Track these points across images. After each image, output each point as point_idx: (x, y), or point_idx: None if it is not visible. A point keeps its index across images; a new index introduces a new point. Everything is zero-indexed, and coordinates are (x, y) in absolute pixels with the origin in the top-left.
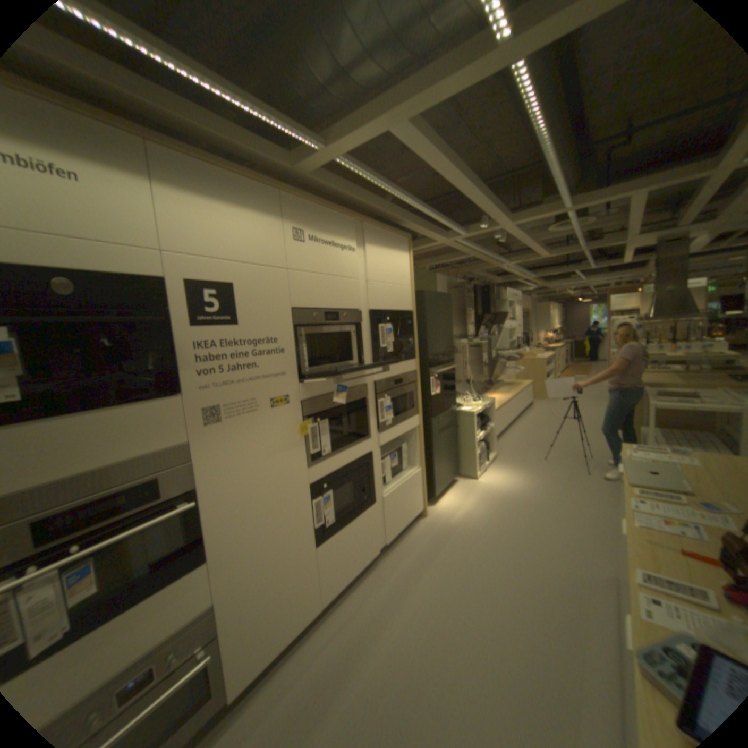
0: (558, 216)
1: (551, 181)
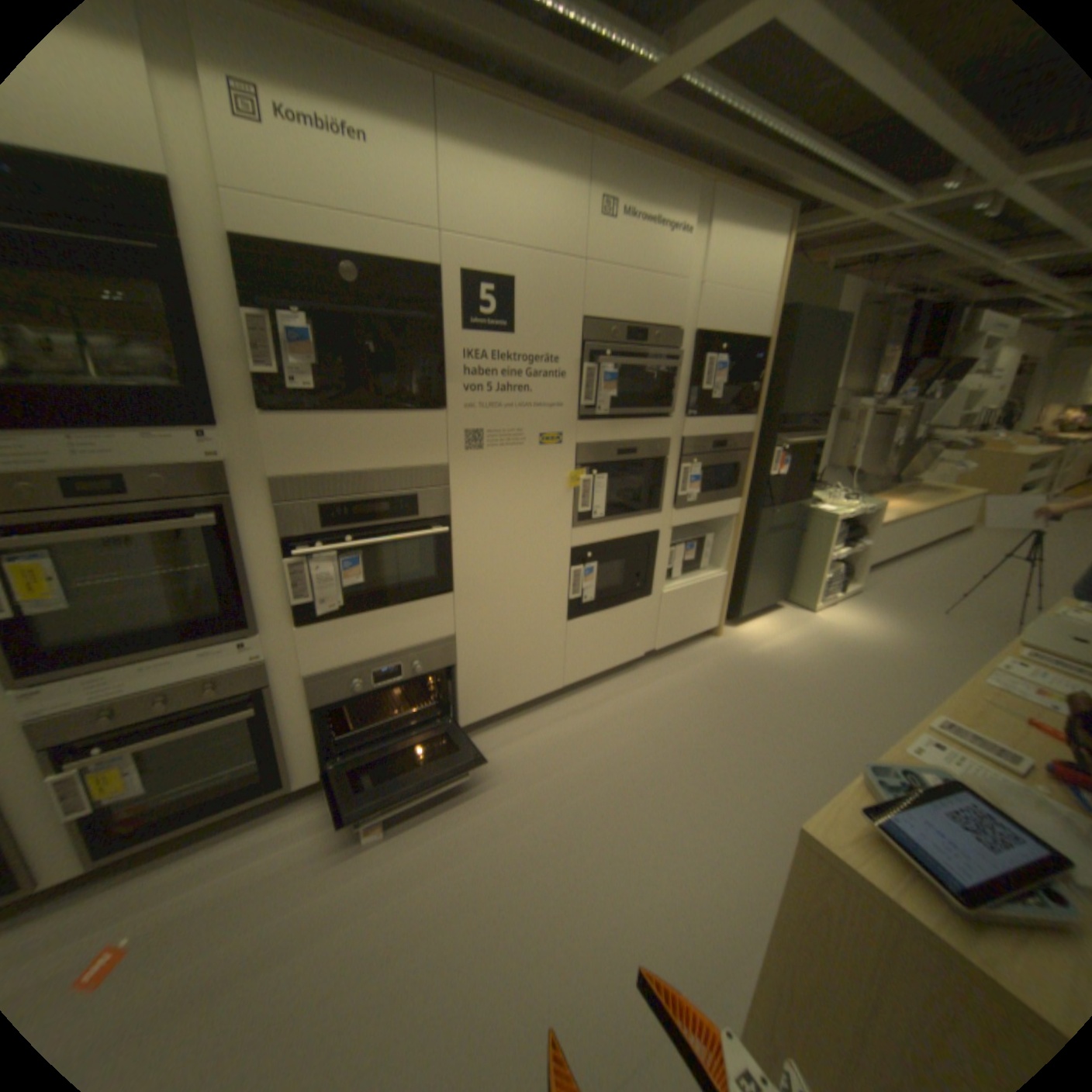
0: None
1: None
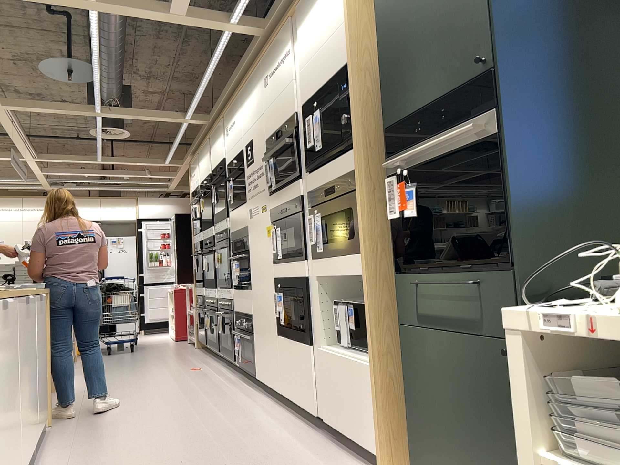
0: None
1: None
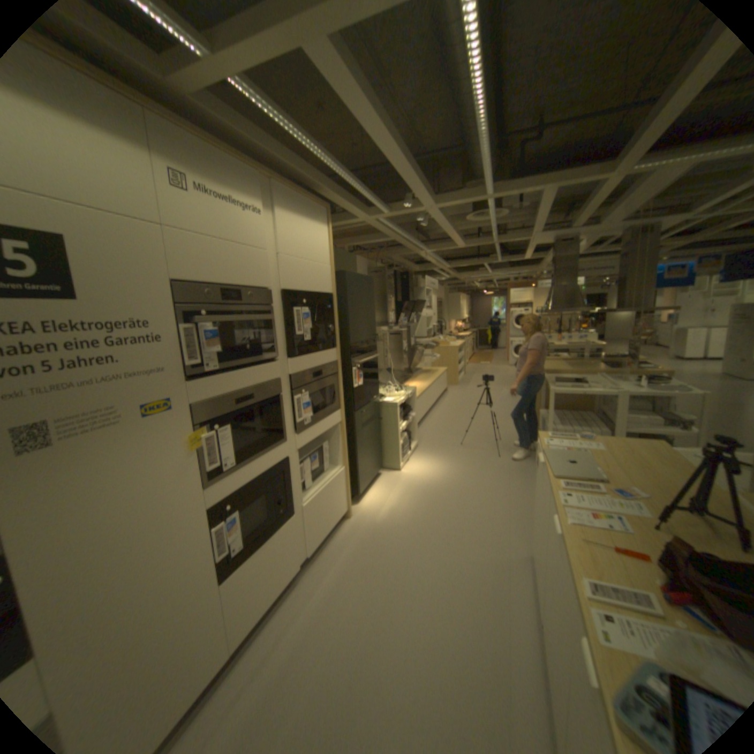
0: (474, 206)
1: (471, 166)
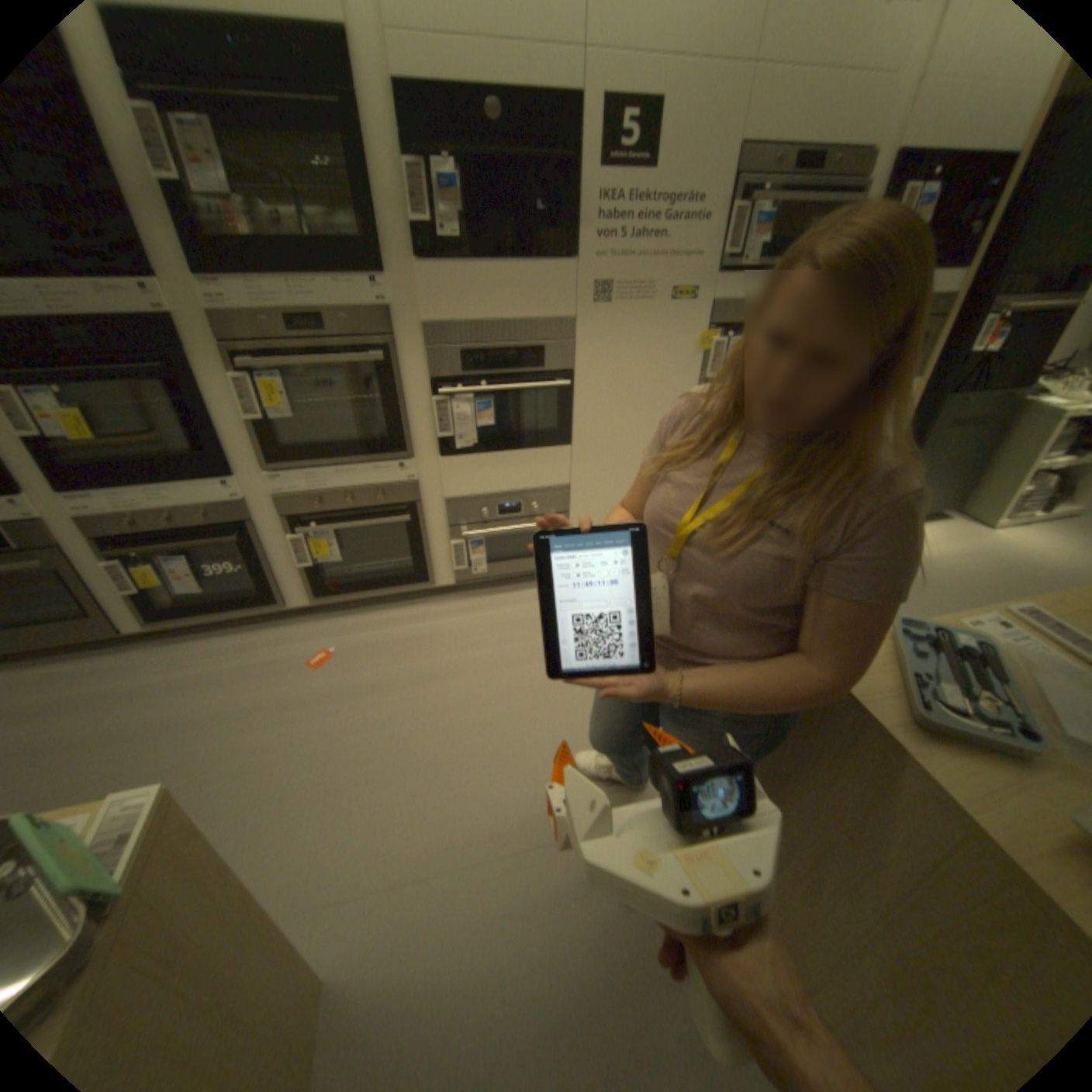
0: None
1: None
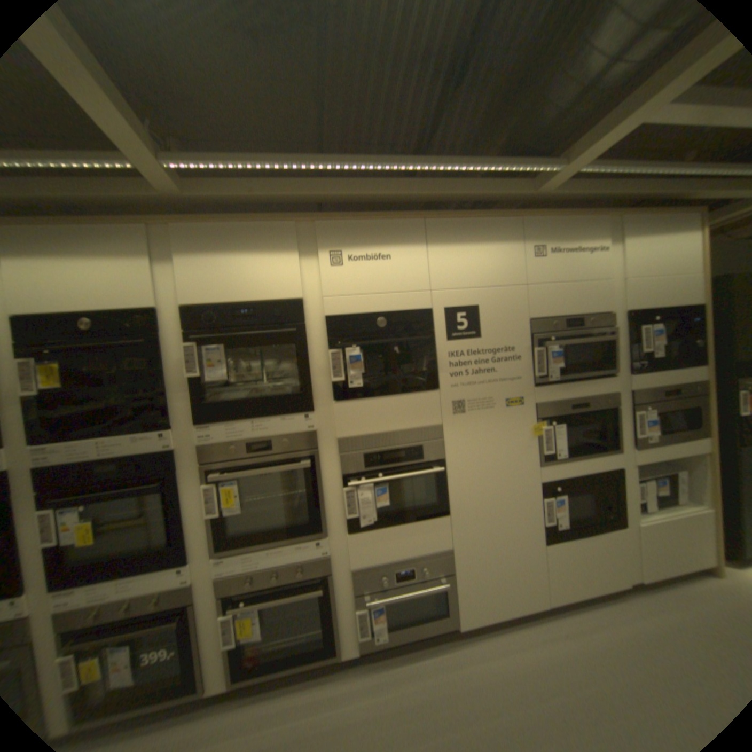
0: None
1: None
